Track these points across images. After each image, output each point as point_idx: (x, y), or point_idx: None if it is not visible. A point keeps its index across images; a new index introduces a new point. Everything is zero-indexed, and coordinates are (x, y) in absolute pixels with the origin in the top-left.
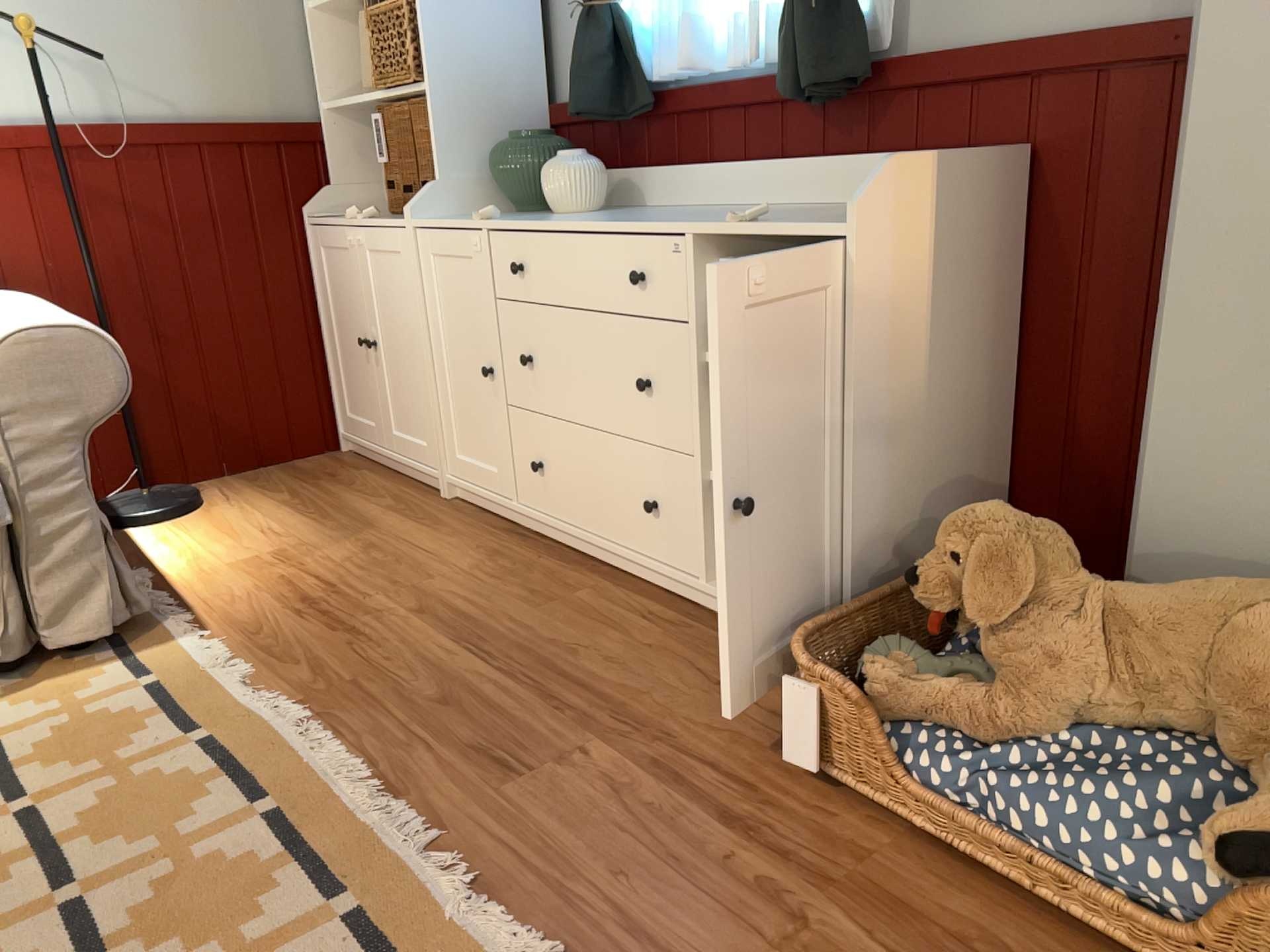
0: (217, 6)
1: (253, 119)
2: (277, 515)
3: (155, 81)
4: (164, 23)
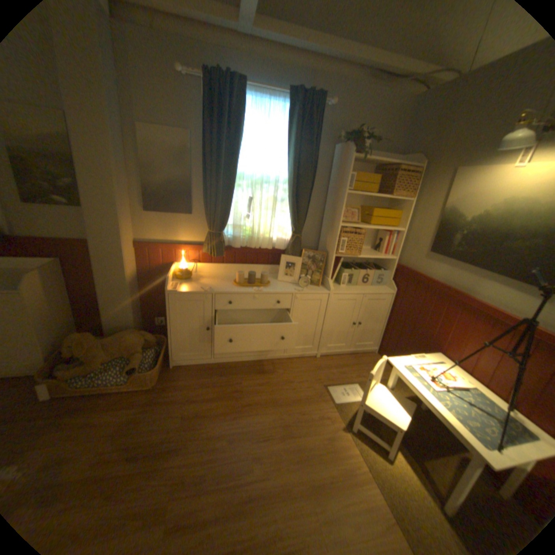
0: None
1: None
2: None
3: None
4: None
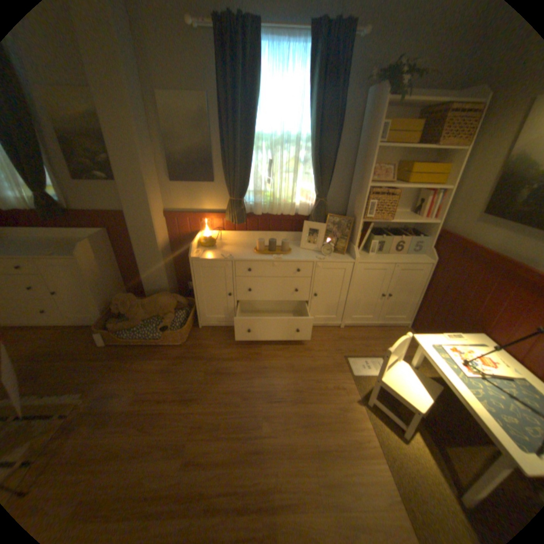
0: None
1: None
2: None
3: None
4: None
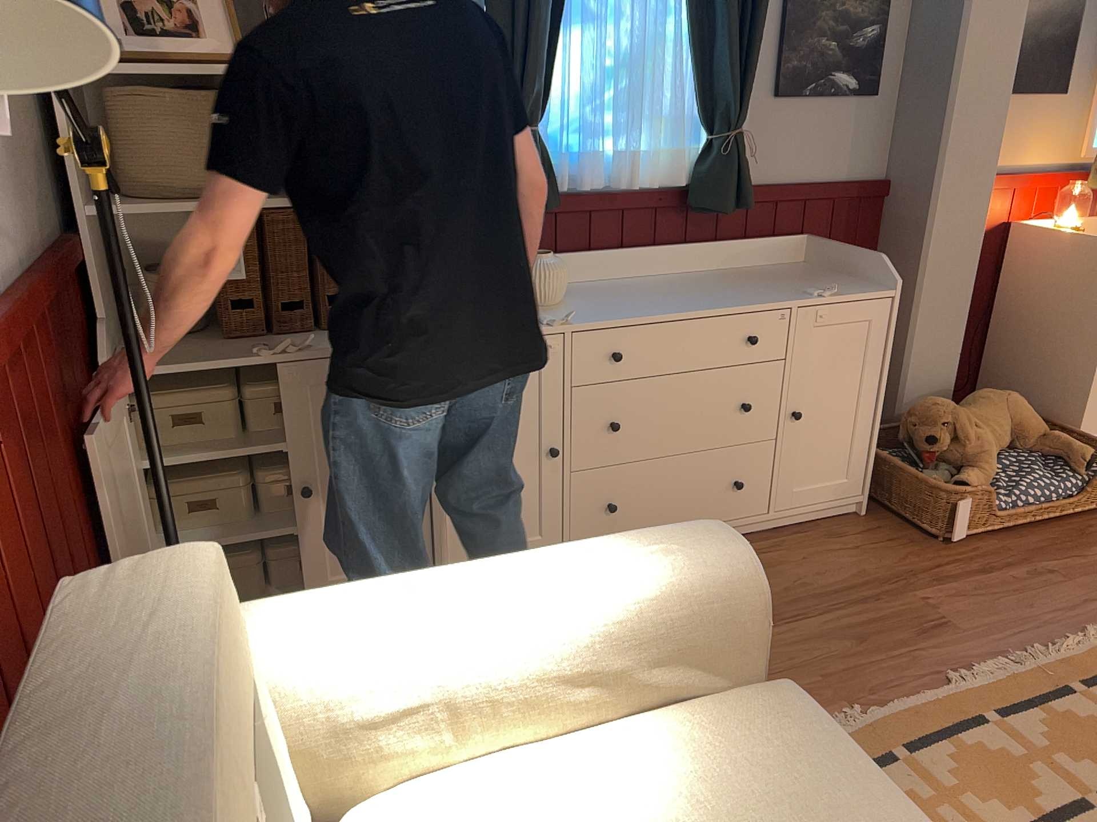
0: None
1: (41, 241)
2: None
3: None
4: None
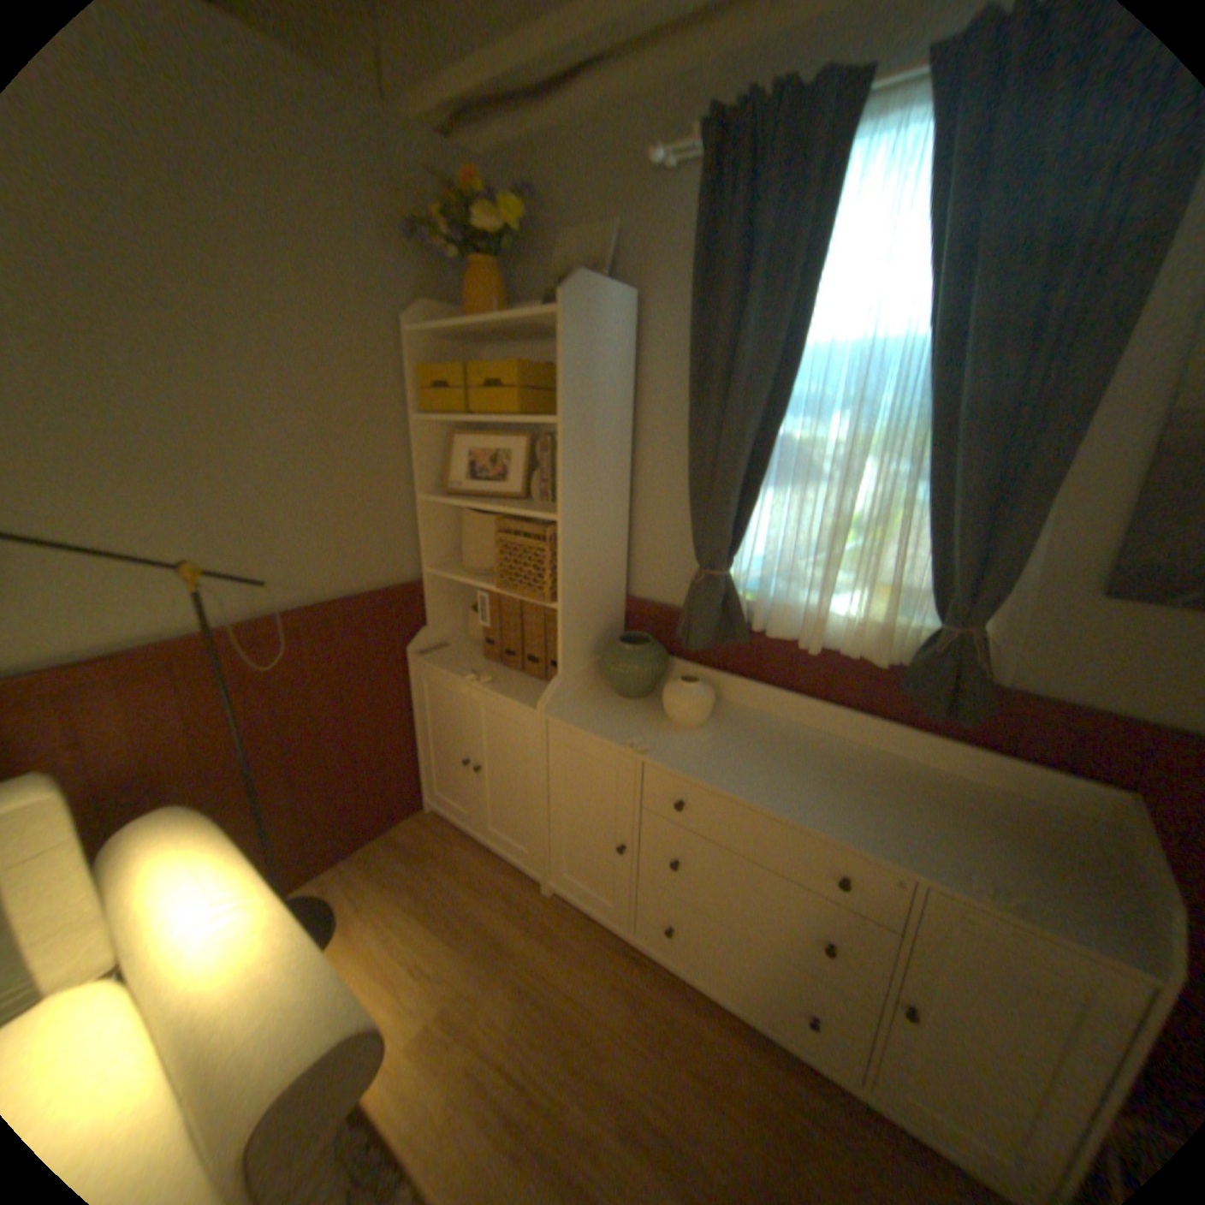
0: (346, 501)
1: (370, 584)
2: (413, 938)
3: (292, 571)
4: (301, 521)
